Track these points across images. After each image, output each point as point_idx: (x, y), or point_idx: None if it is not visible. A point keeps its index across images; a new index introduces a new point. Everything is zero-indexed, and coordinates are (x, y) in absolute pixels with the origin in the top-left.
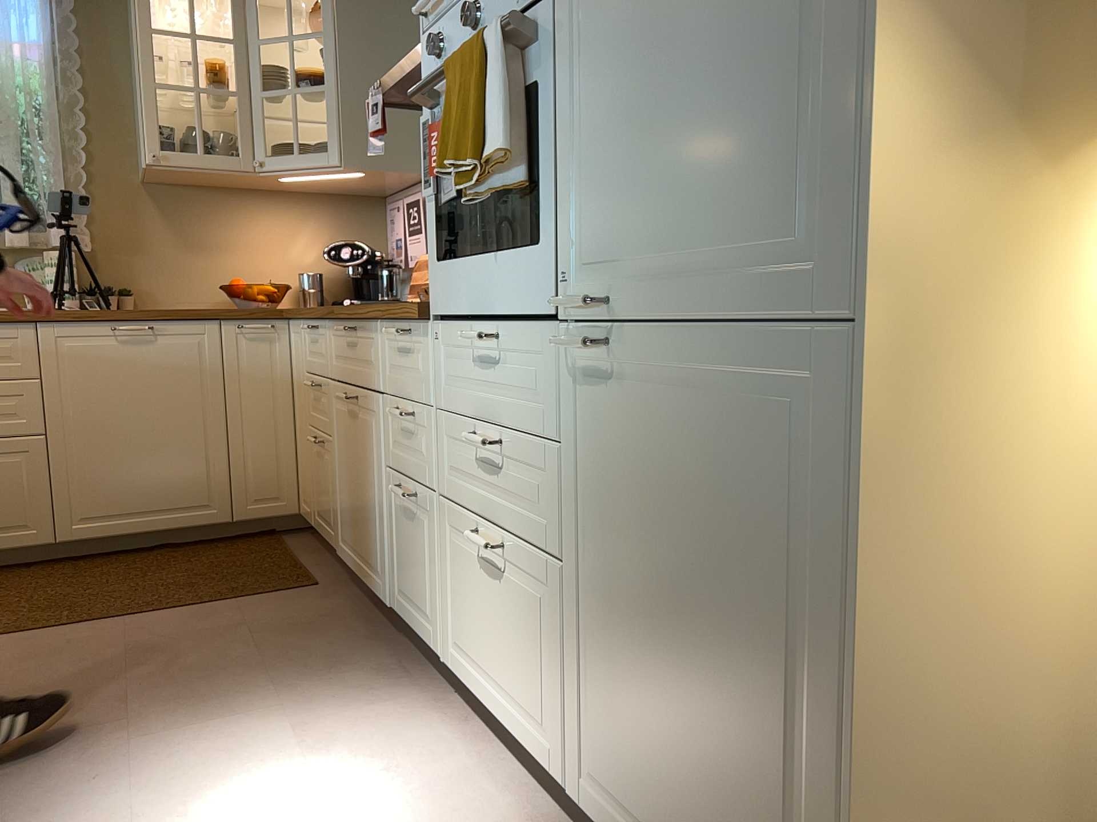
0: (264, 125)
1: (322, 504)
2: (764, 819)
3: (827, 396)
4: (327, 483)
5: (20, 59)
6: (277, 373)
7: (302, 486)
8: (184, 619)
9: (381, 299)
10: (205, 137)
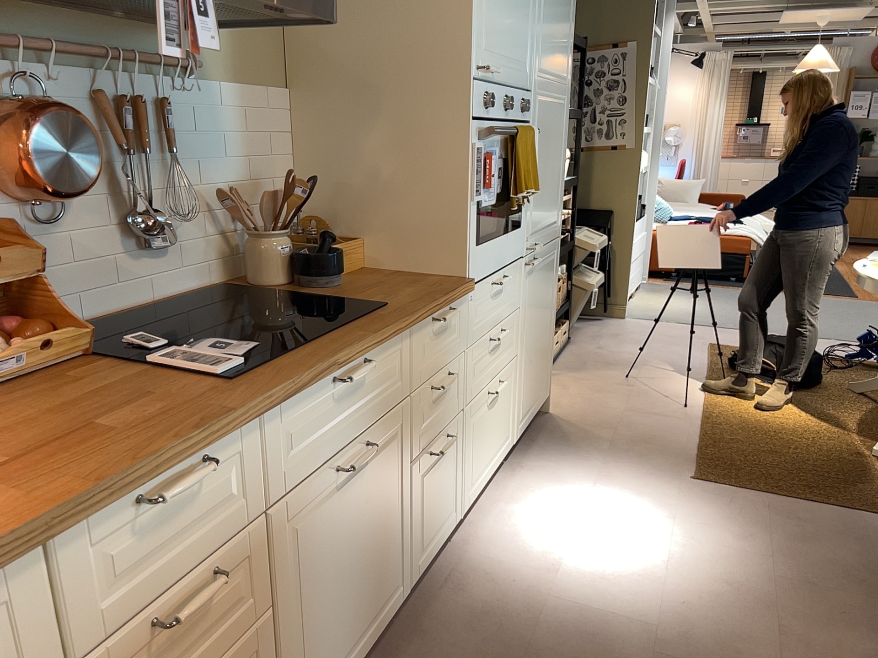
0: None
1: None
2: (545, 359)
3: (556, 253)
4: None
5: None
6: None
7: None
8: None
9: None
10: None
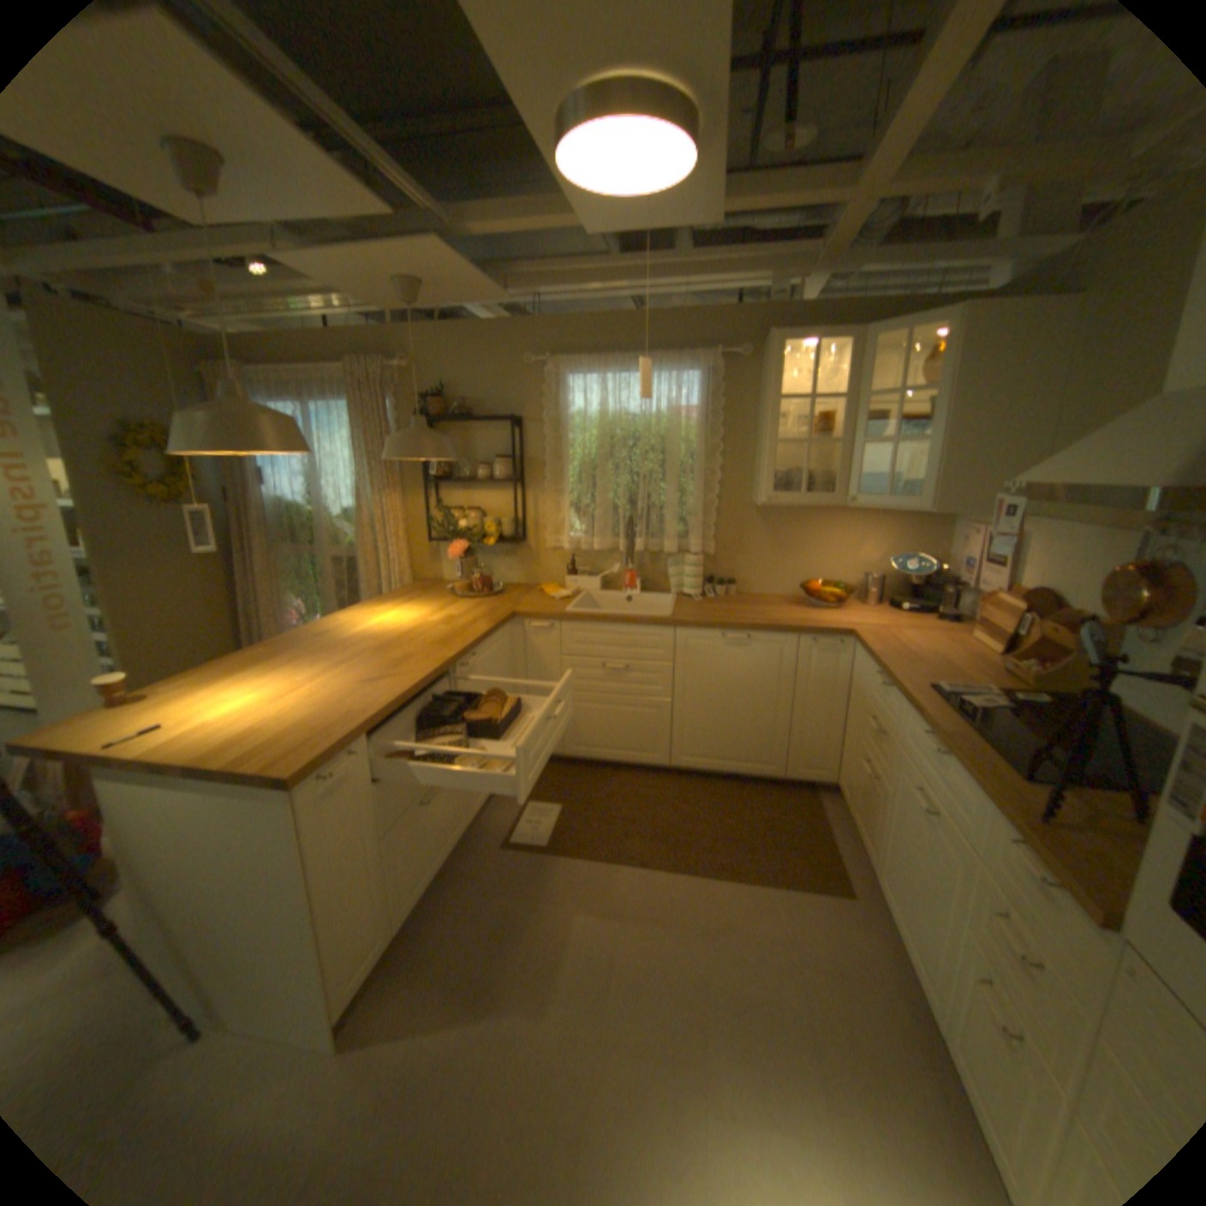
0: (861, 467)
1: (865, 818)
2: None
3: None
4: (876, 813)
5: (684, 420)
6: (838, 679)
7: (845, 771)
8: (747, 904)
9: (941, 614)
10: (808, 479)
